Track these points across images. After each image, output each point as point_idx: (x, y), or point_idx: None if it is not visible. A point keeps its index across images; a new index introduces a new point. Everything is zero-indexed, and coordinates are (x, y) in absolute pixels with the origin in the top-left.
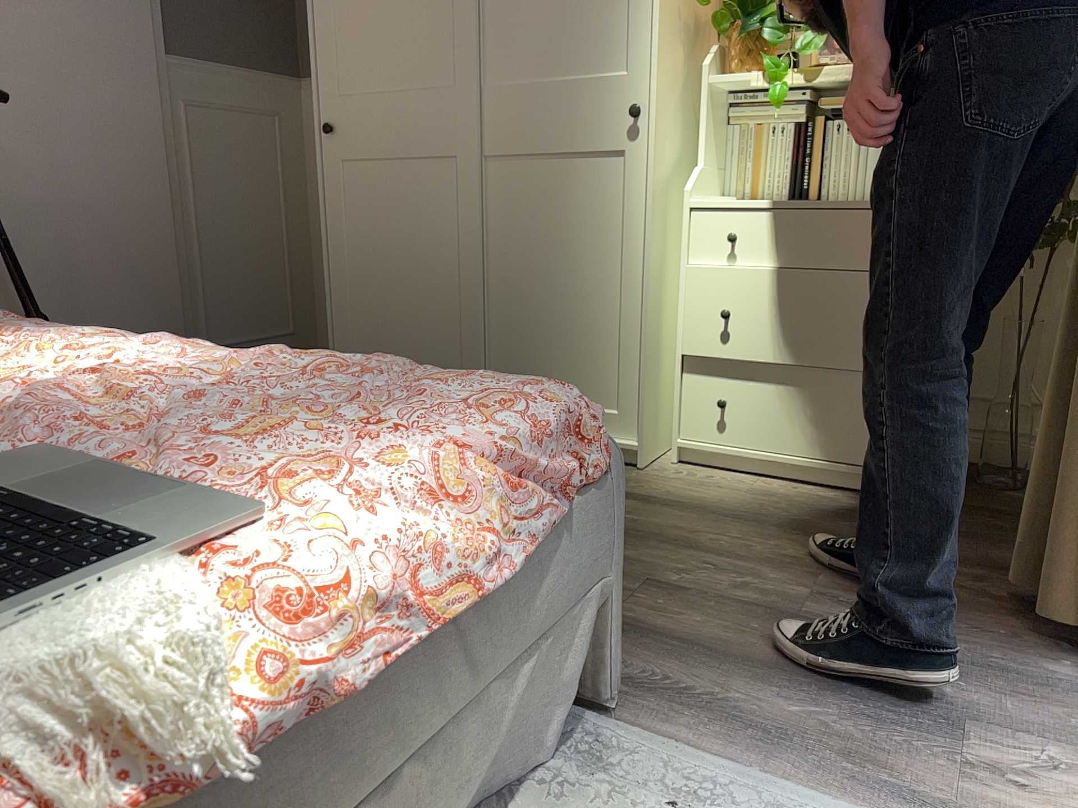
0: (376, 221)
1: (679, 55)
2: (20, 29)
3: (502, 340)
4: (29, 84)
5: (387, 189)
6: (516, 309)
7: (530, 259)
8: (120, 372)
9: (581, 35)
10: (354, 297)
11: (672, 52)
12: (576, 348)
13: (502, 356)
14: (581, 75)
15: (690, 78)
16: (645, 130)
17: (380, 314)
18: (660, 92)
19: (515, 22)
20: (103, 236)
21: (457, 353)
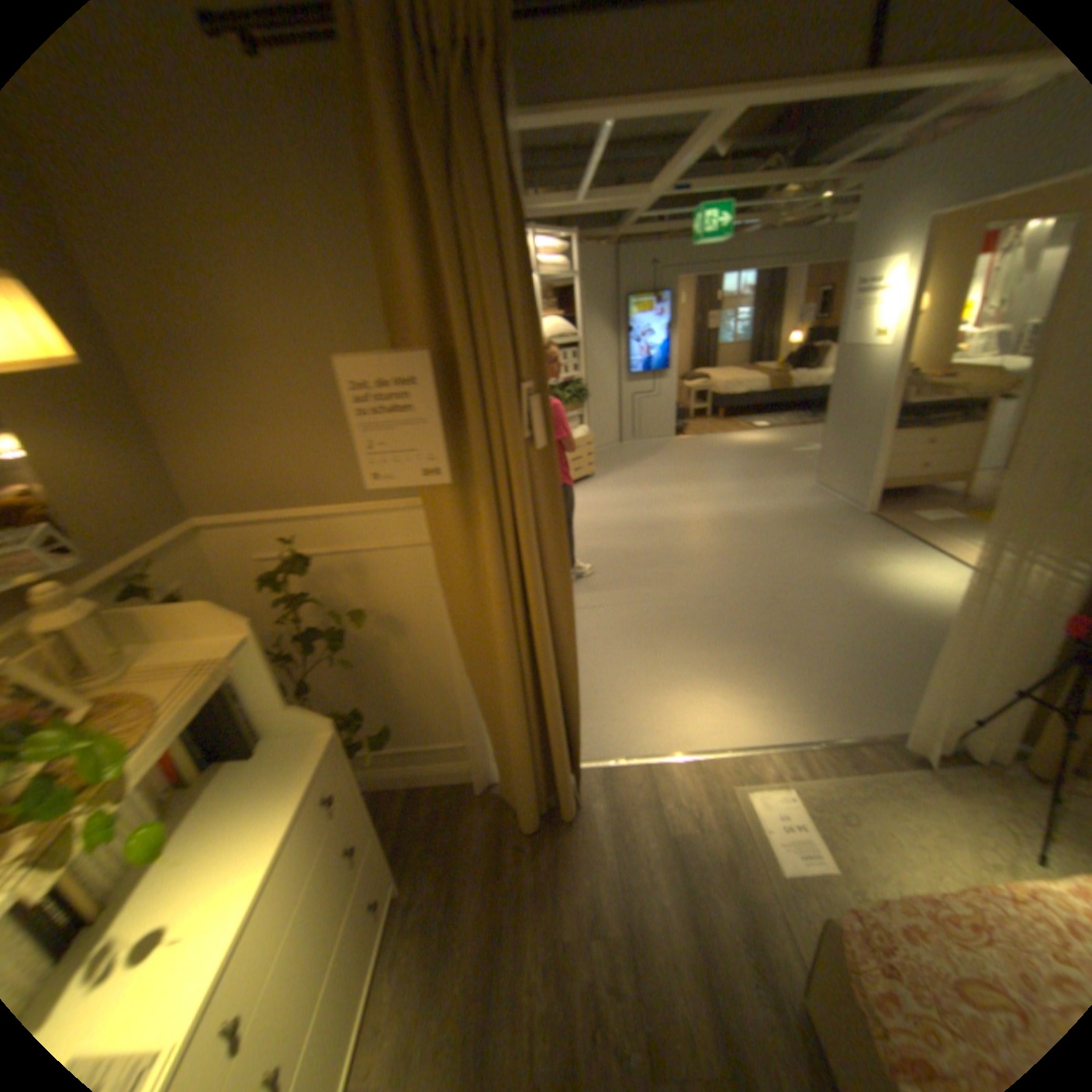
0: None
1: None
2: None
3: None
4: None
5: None
6: None
7: None
8: None
9: None
10: None
11: None
12: None
13: None
14: None
15: None
16: None
17: None
18: None
19: None
20: None
21: None
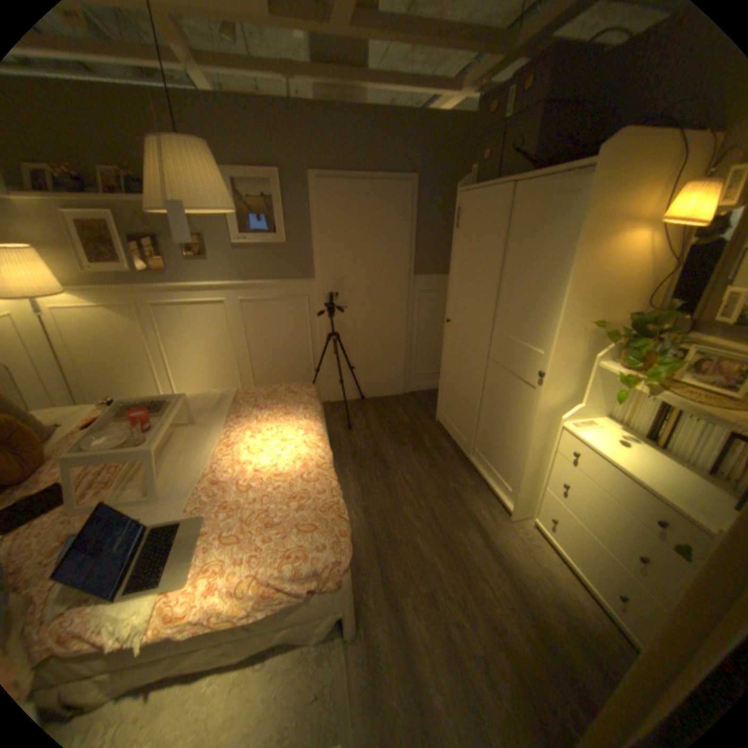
0: (455, 362)
1: (584, 347)
2: (361, 277)
3: (482, 431)
4: (361, 294)
5: (460, 352)
6: (488, 423)
7: (496, 408)
8: (275, 462)
9: (531, 325)
10: (446, 384)
11: (574, 348)
12: (504, 454)
13: (481, 437)
14: (527, 343)
15: (594, 356)
16: (545, 384)
17: (451, 395)
18: (555, 370)
19: (509, 307)
20: (379, 339)
21: (468, 426)
